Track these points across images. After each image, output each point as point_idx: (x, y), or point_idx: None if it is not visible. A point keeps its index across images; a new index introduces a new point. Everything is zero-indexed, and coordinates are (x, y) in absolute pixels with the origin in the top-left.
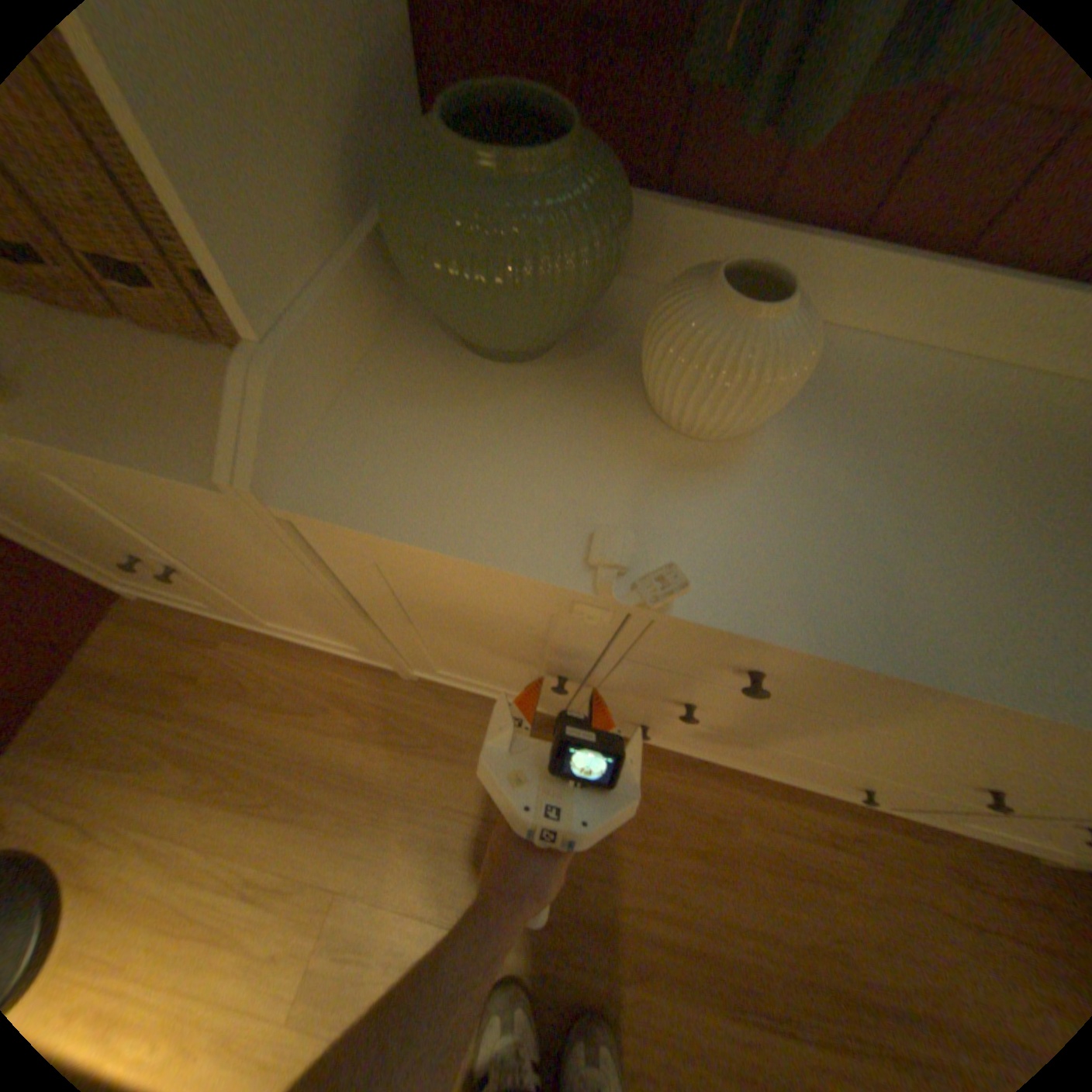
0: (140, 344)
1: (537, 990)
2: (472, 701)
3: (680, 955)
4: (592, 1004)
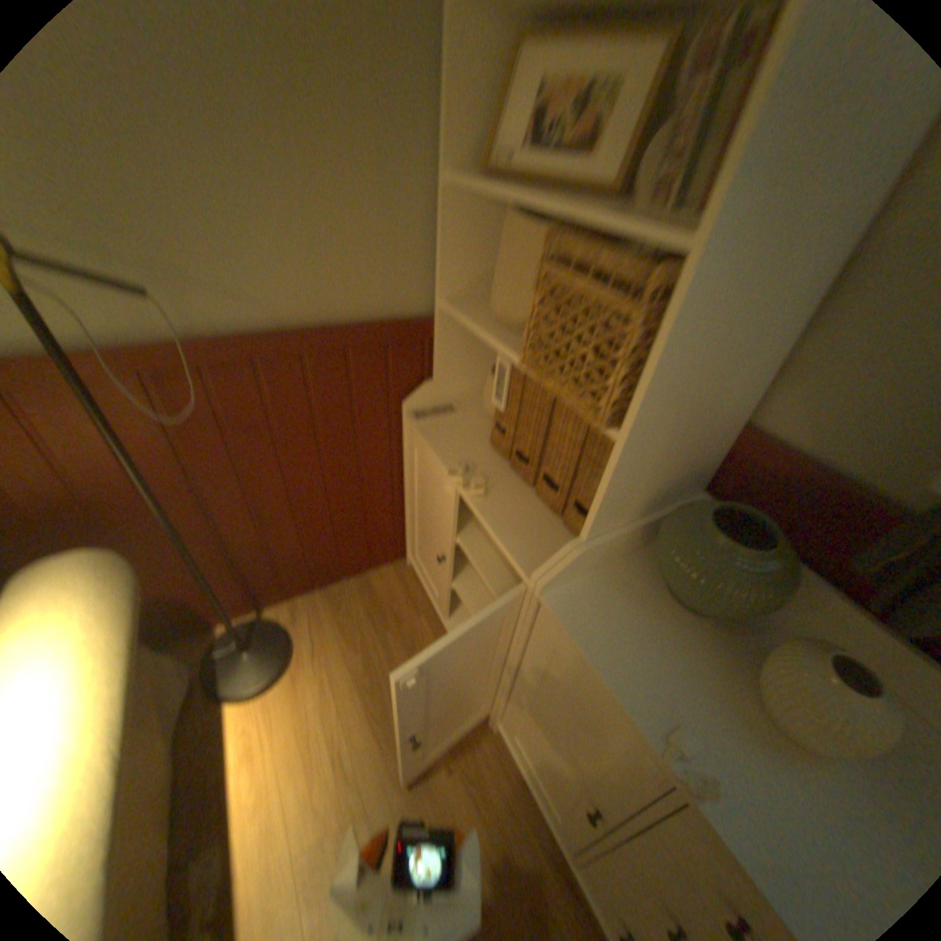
0: (533, 502)
1: None
2: (517, 782)
3: None
4: None
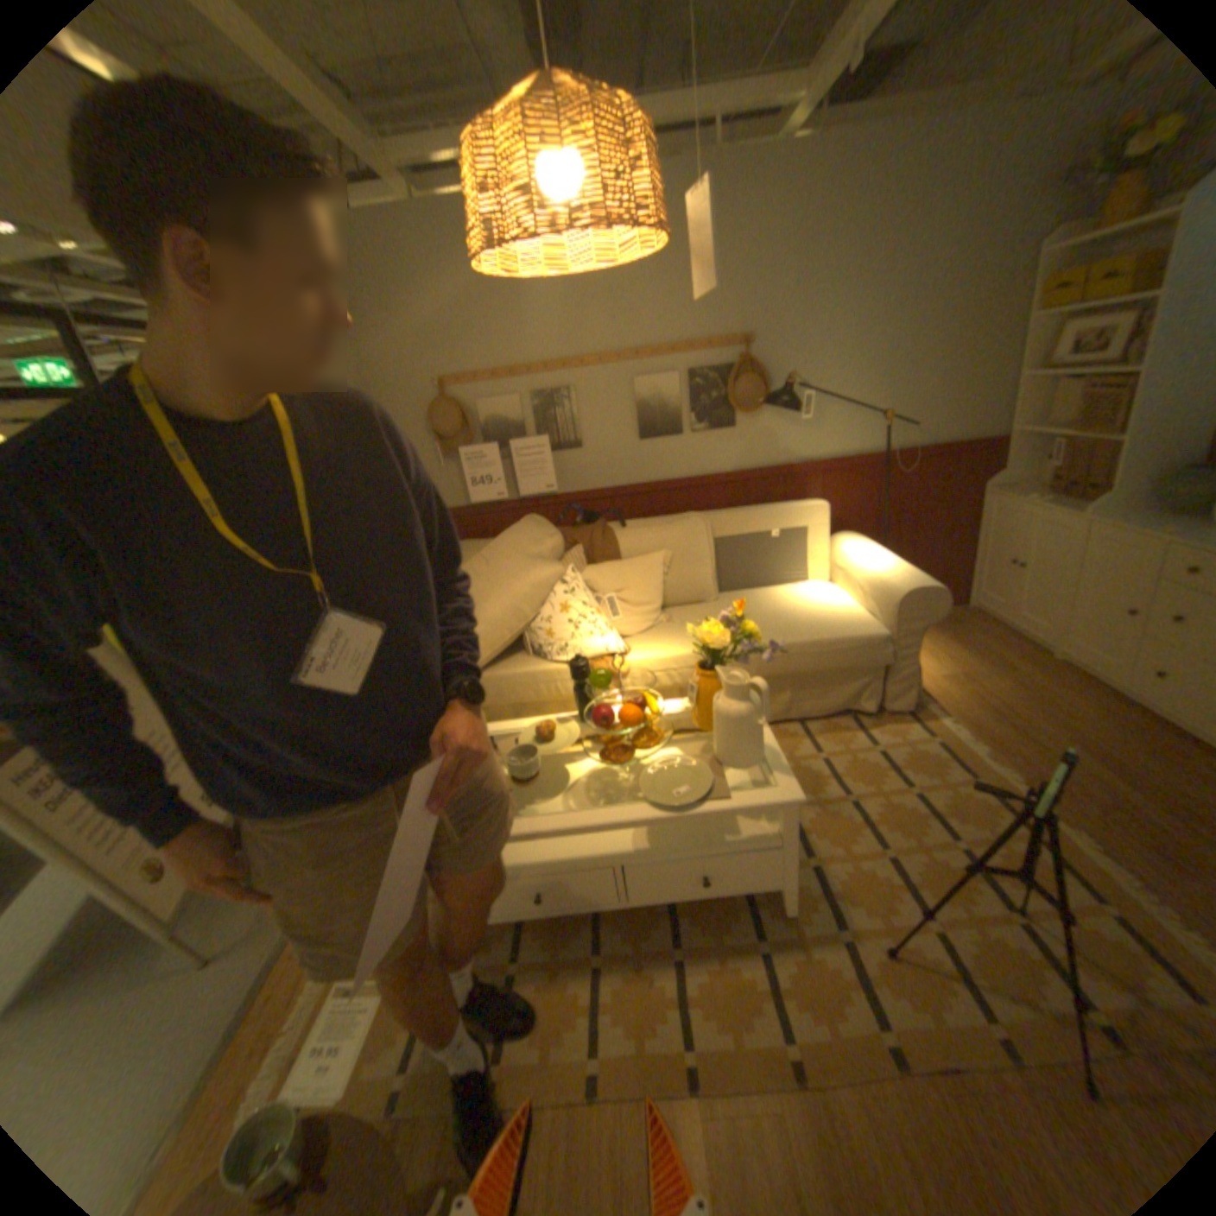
0: (1079, 503)
1: (1025, 718)
2: (1078, 675)
3: (1100, 751)
4: (1044, 732)
